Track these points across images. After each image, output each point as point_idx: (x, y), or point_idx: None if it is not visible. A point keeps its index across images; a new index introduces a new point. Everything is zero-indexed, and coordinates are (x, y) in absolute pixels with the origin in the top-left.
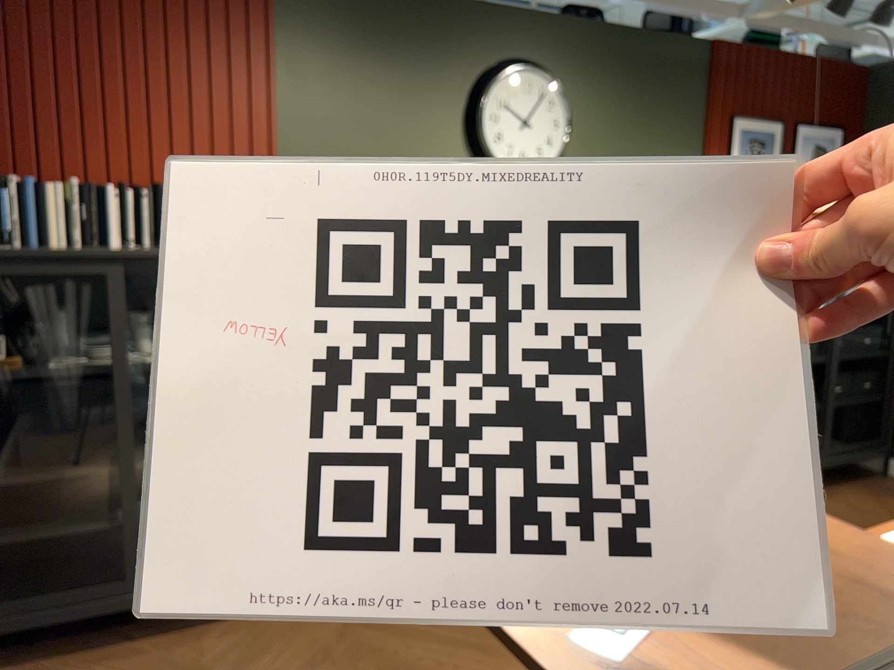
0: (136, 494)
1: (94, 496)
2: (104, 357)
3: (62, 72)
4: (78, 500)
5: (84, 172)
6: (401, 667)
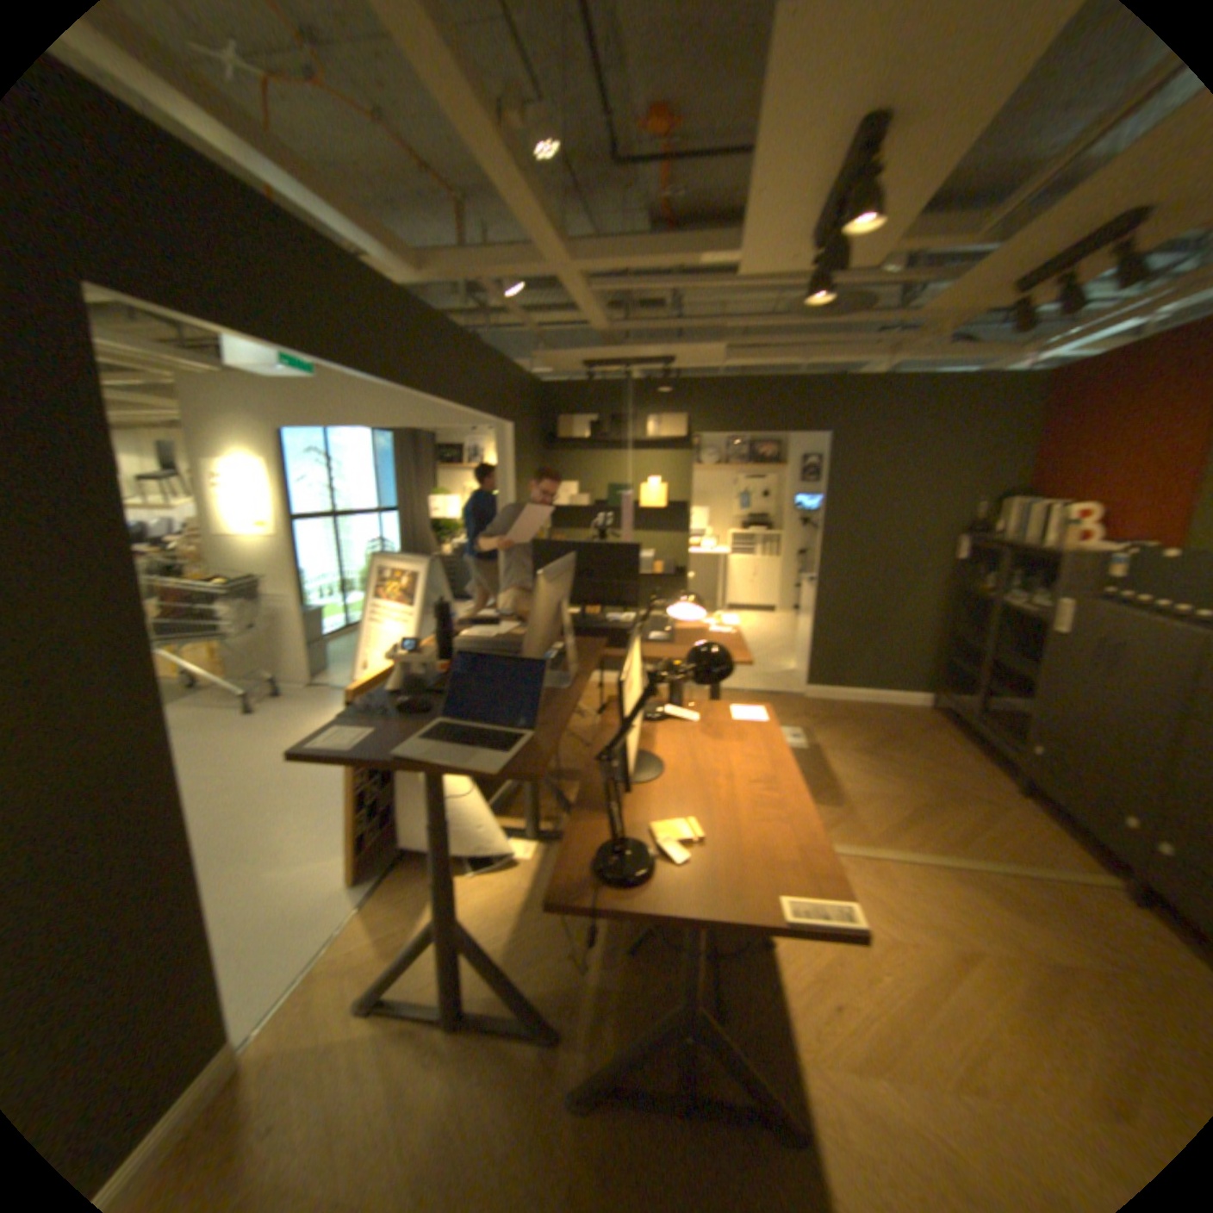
0: (1029, 687)
1: (1022, 679)
2: (1016, 598)
3: (1094, 436)
4: (1014, 676)
5: (1088, 495)
6: (945, 810)
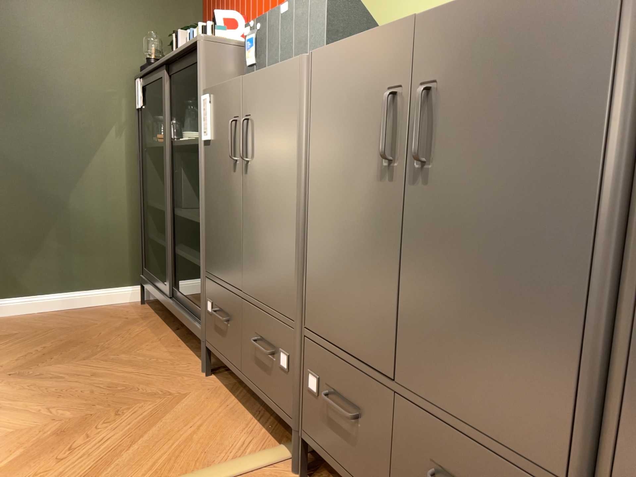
0: None
1: None
2: (188, 140)
3: None
4: None
5: None
6: (86, 428)
